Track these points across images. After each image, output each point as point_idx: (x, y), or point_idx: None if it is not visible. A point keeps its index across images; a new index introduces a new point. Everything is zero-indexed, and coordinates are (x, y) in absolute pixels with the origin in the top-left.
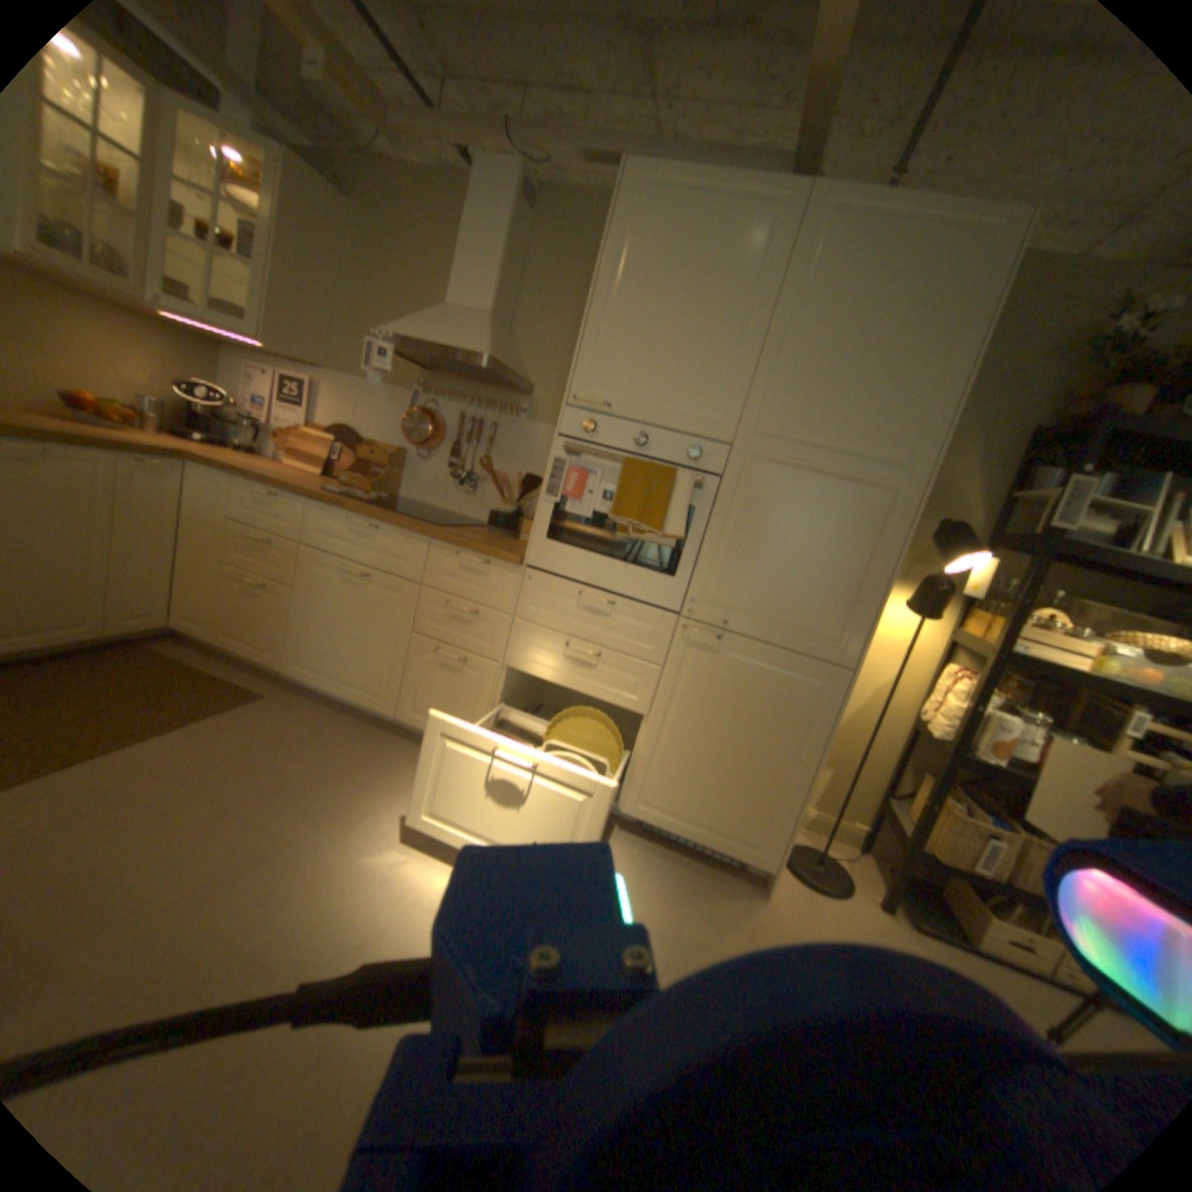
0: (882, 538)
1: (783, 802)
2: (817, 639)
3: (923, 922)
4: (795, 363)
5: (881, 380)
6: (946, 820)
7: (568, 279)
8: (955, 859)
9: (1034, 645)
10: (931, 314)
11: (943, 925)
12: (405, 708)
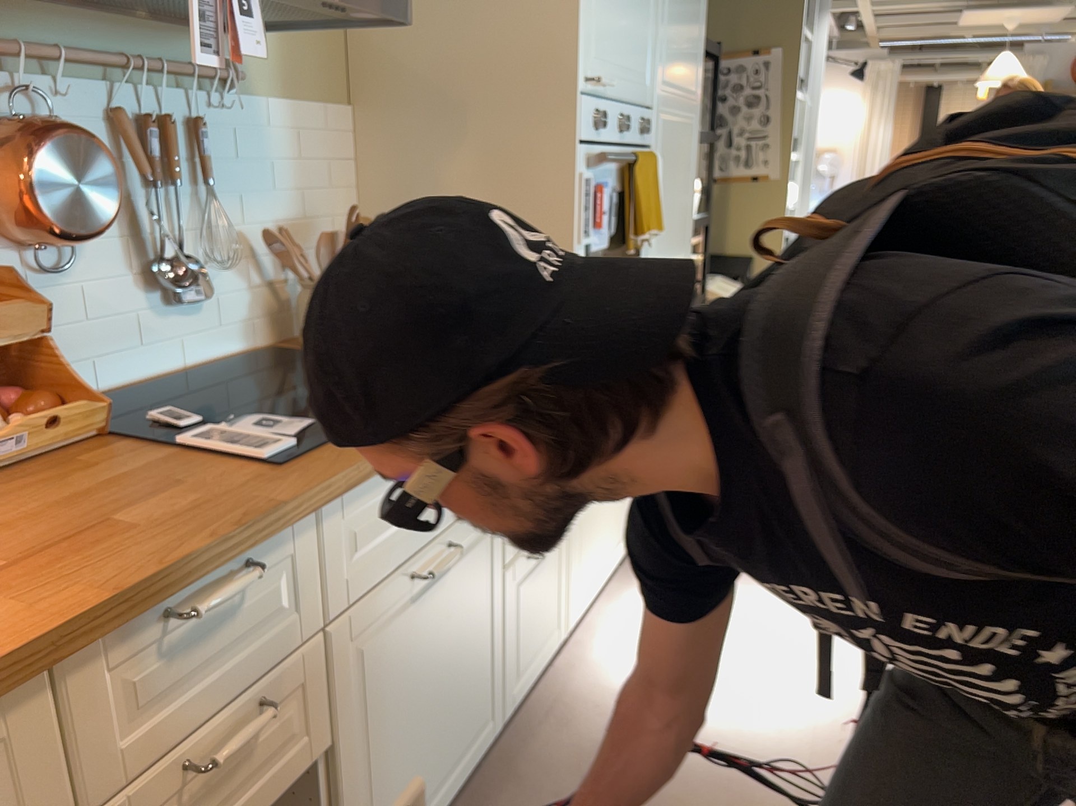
0: (690, 171)
1: None
2: None
3: None
4: (670, 15)
5: (689, 28)
6: None
7: None
8: None
9: None
10: None
11: None
12: (511, 683)
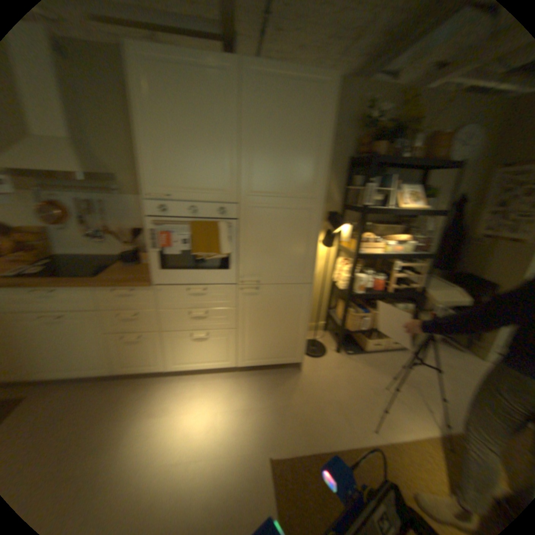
0: (308, 230)
1: (296, 338)
2: (293, 276)
3: (347, 349)
4: (254, 159)
5: (293, 162)
6: (347, 316)
7: (106, 106)
8: (353, 327)
9: (363, 249)
10: (306, 128)
11: (352, 346)
12: (113, 369)
